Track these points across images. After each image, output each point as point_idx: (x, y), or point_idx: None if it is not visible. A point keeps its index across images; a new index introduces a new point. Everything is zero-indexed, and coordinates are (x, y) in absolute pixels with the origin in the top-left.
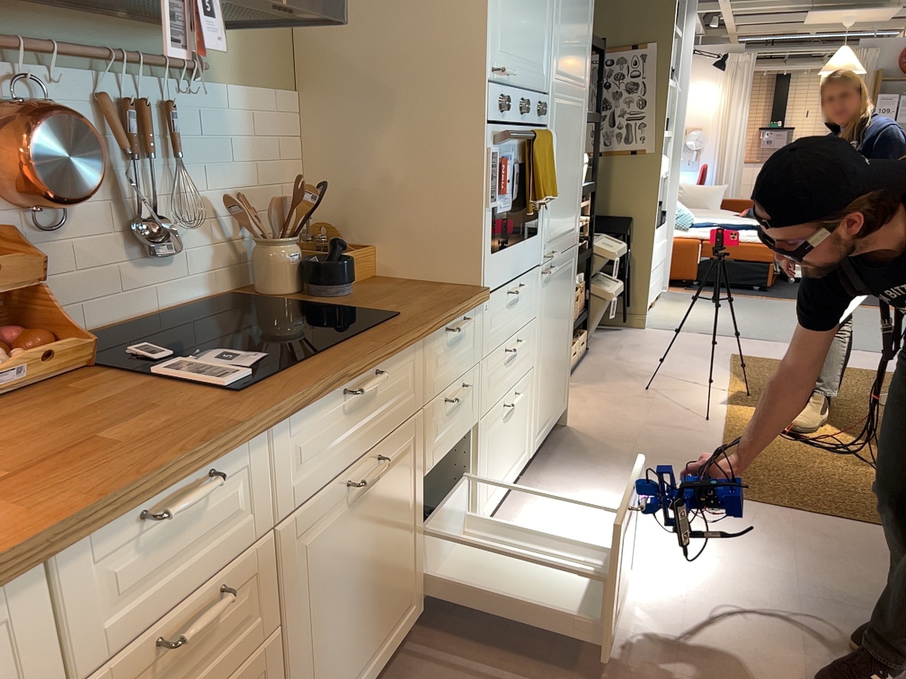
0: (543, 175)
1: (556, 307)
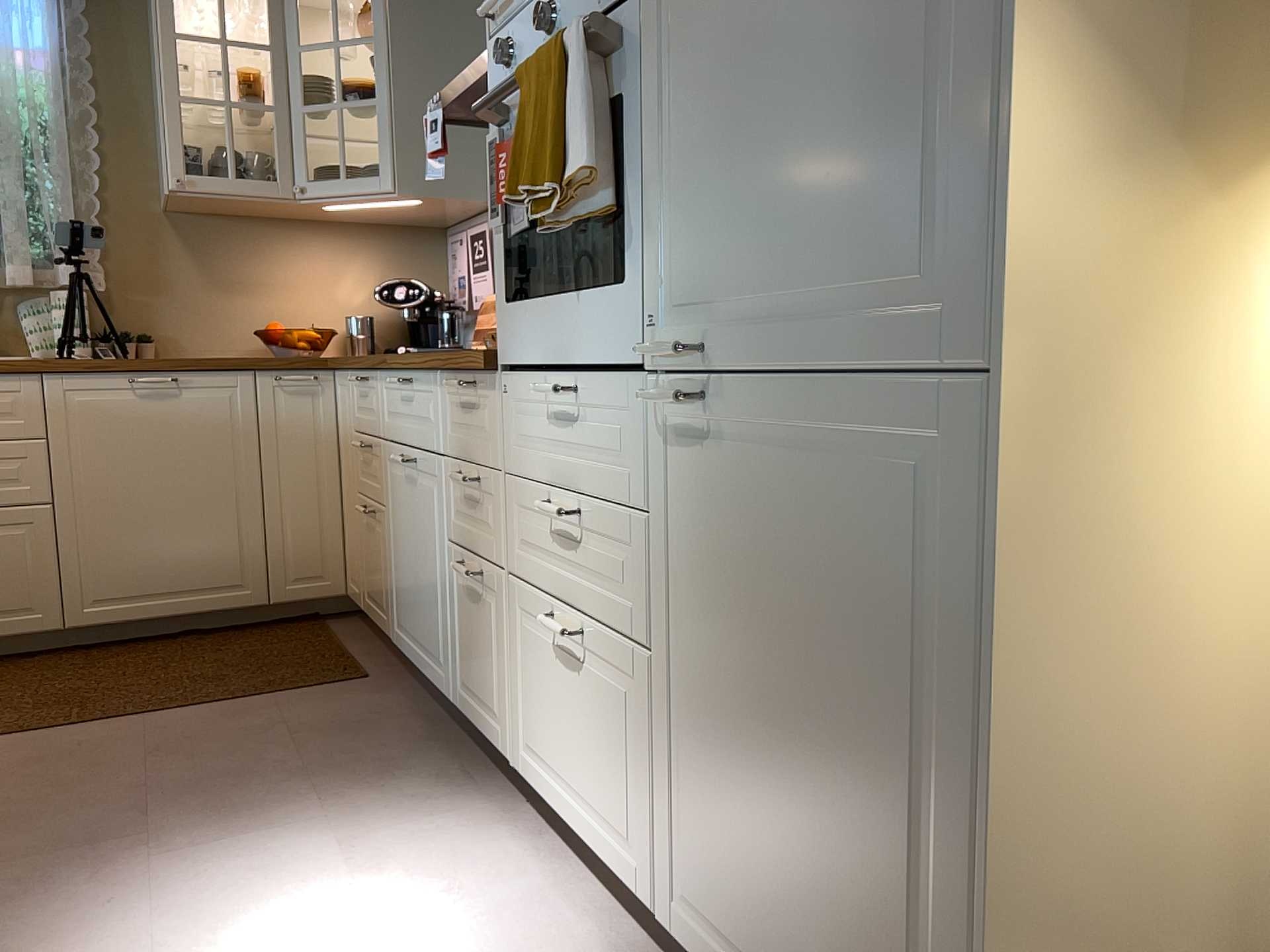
0: (532, 140)
1: (775, 576)
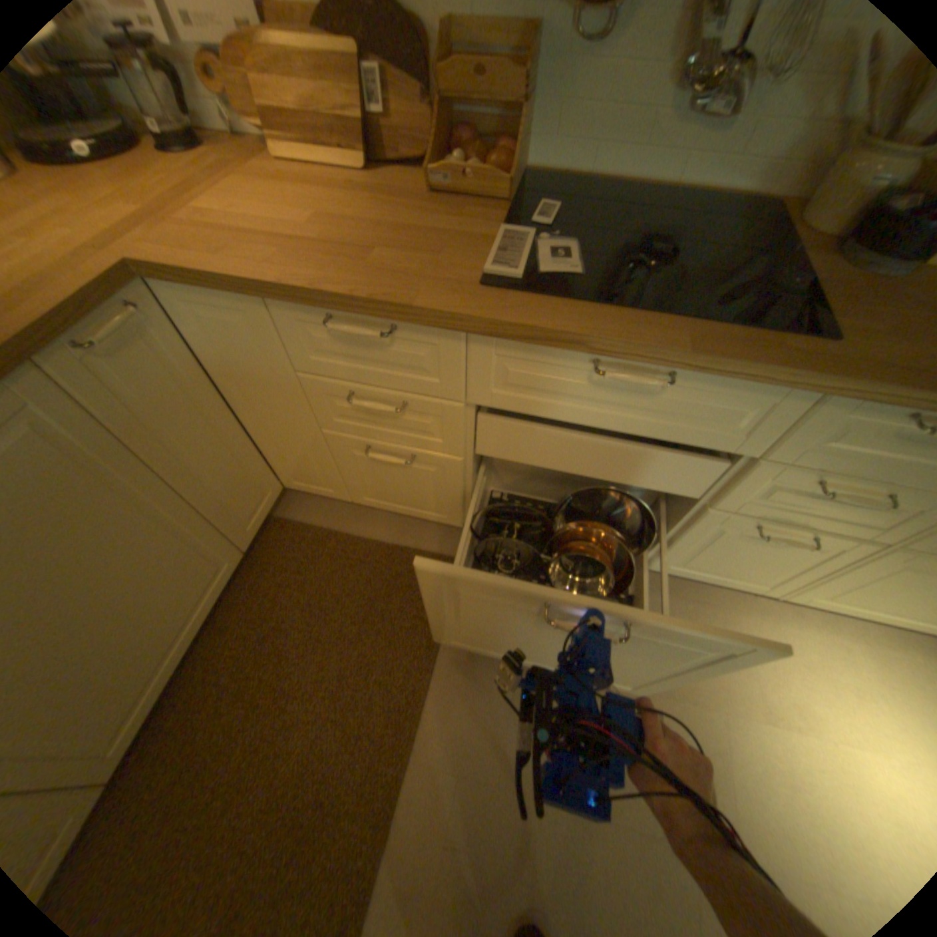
0: None
1: None
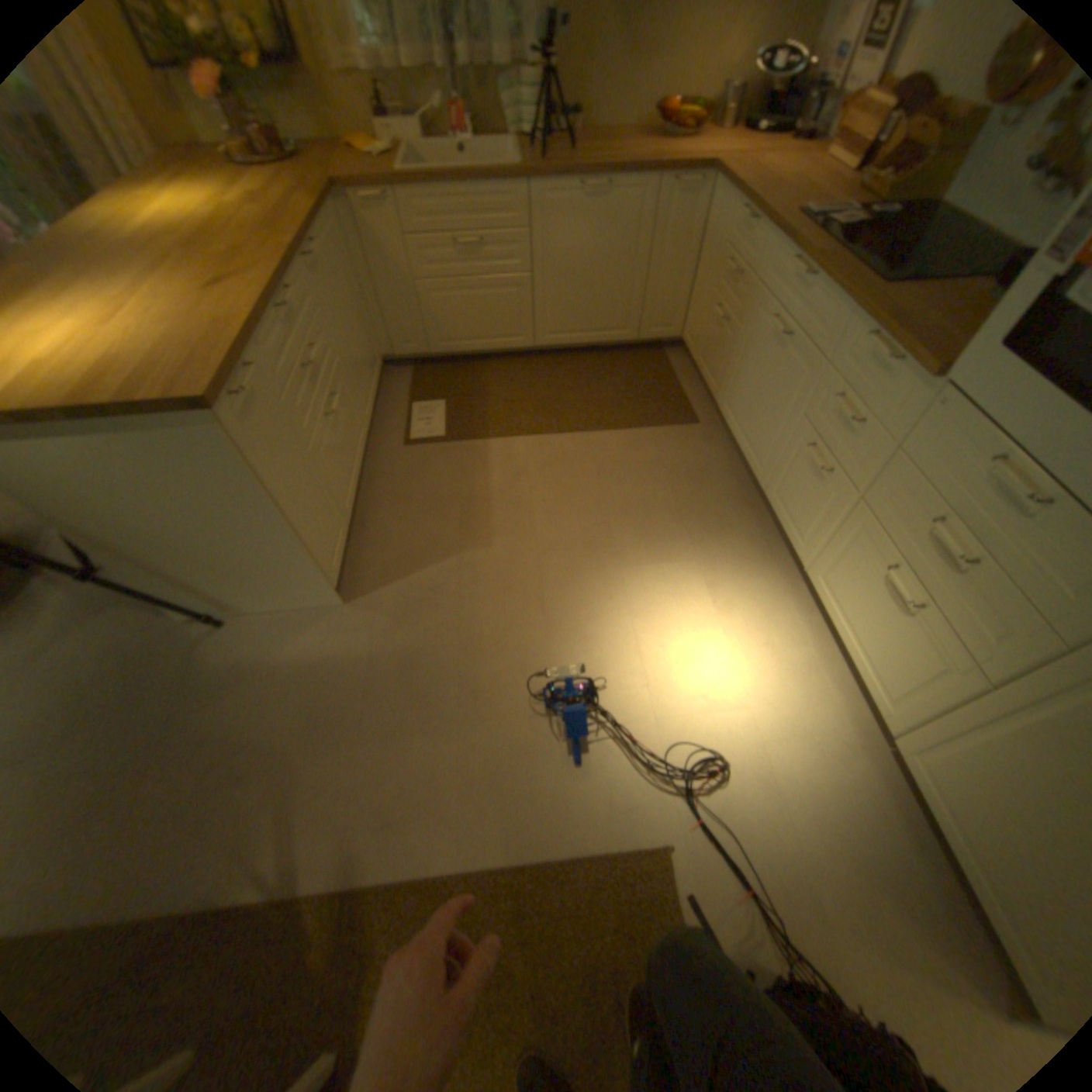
0: None
1: None
